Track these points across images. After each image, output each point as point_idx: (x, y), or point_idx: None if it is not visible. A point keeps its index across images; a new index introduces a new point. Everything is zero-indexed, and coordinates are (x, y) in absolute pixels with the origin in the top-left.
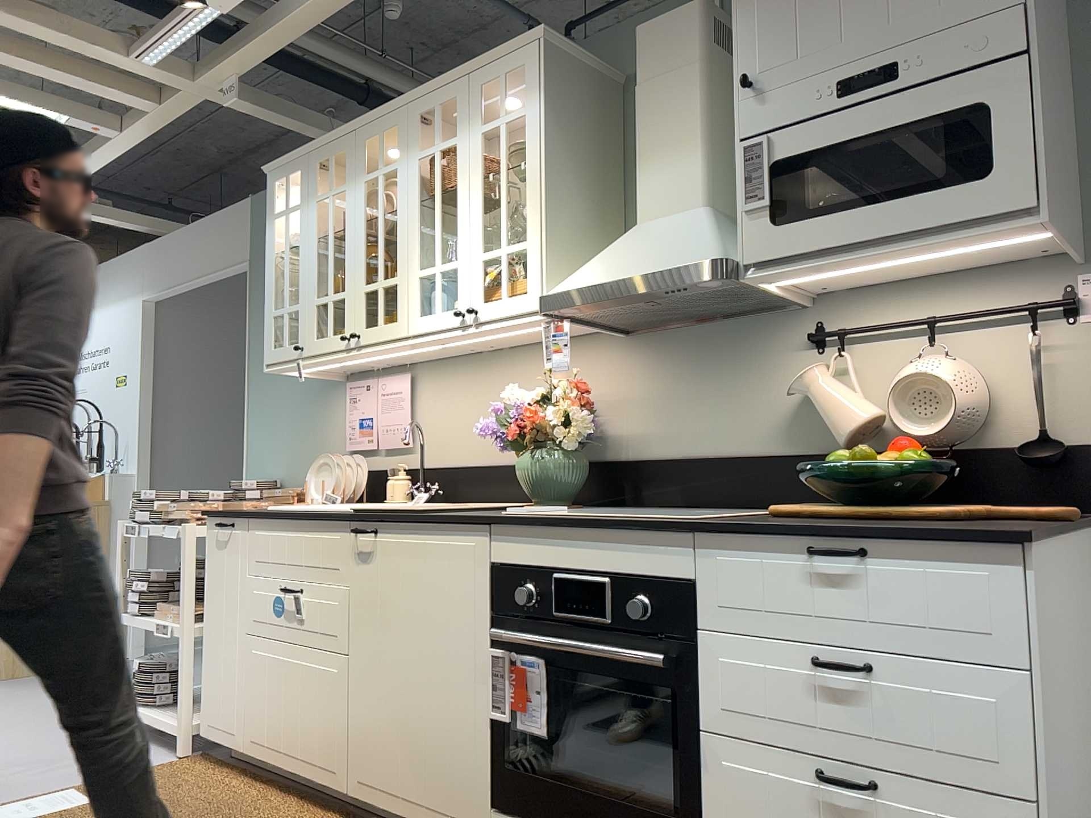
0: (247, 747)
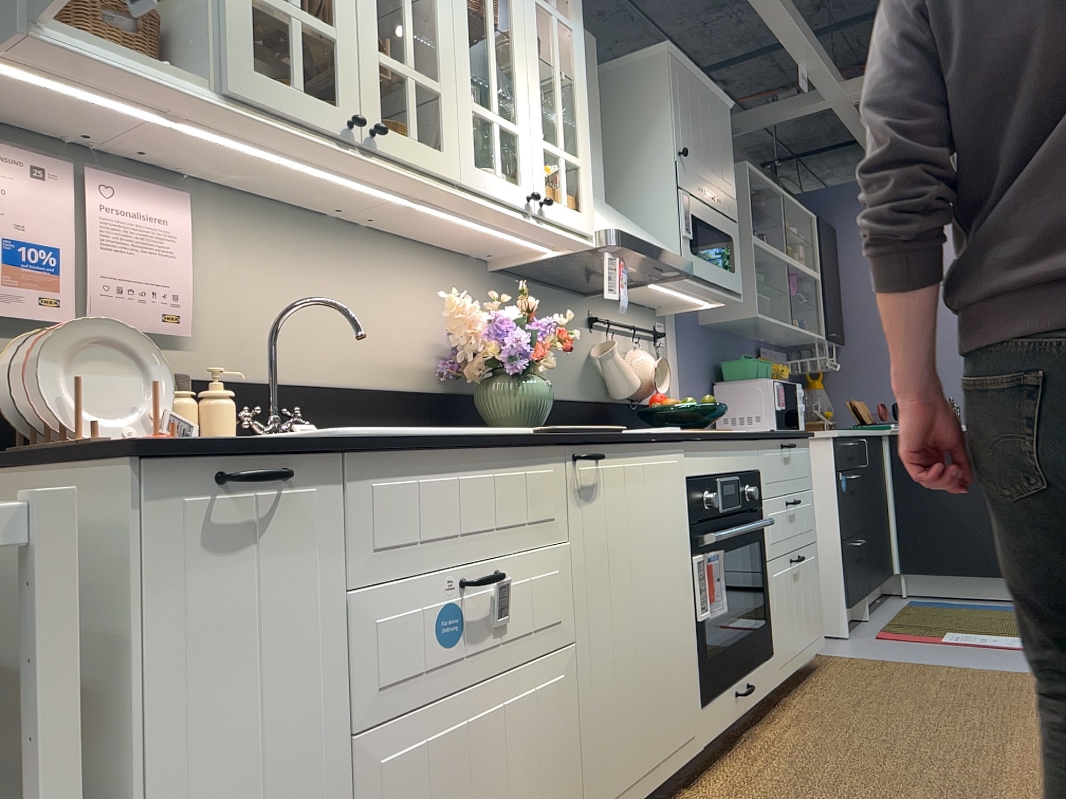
0: None
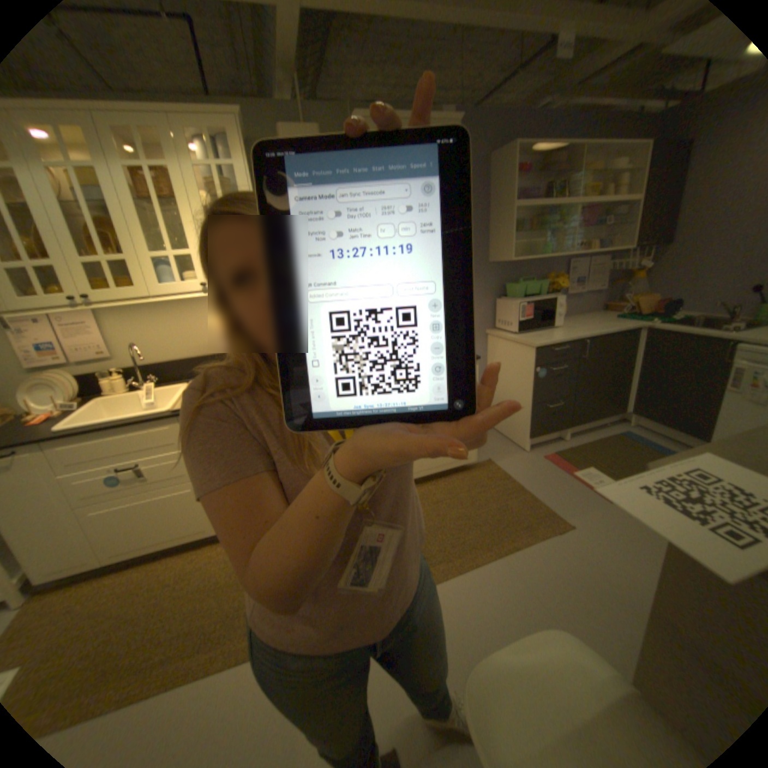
0: (108, 561)
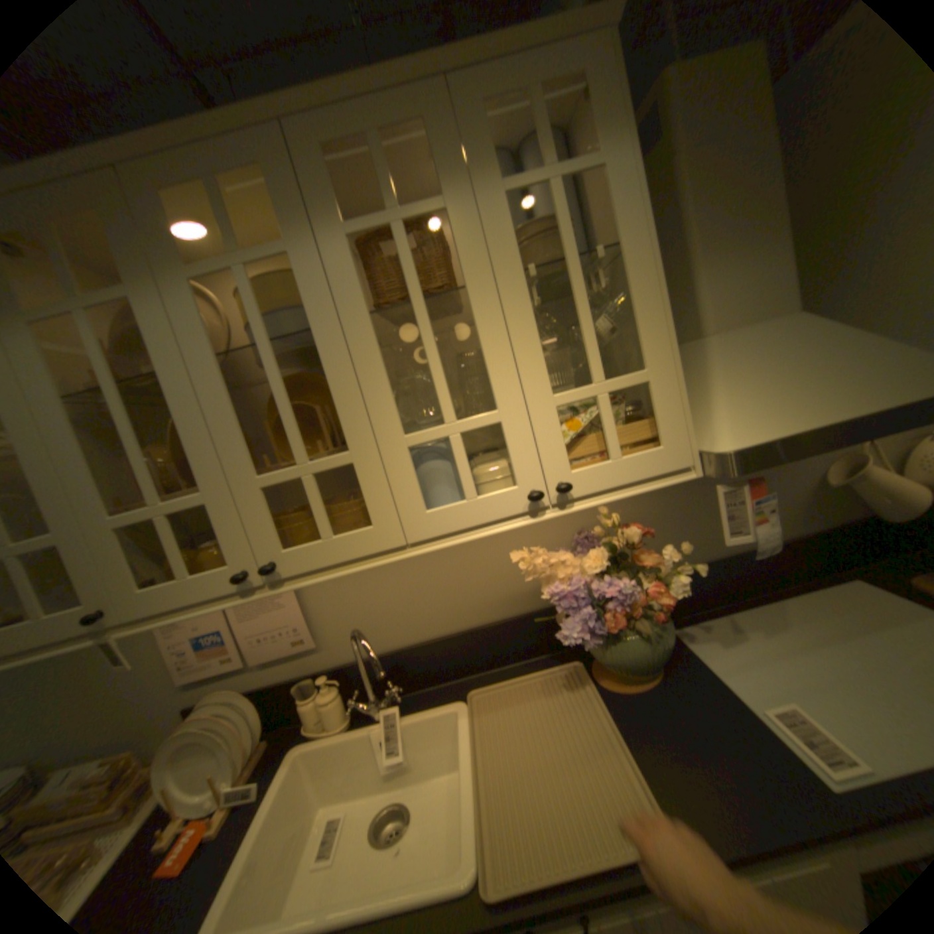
0: None
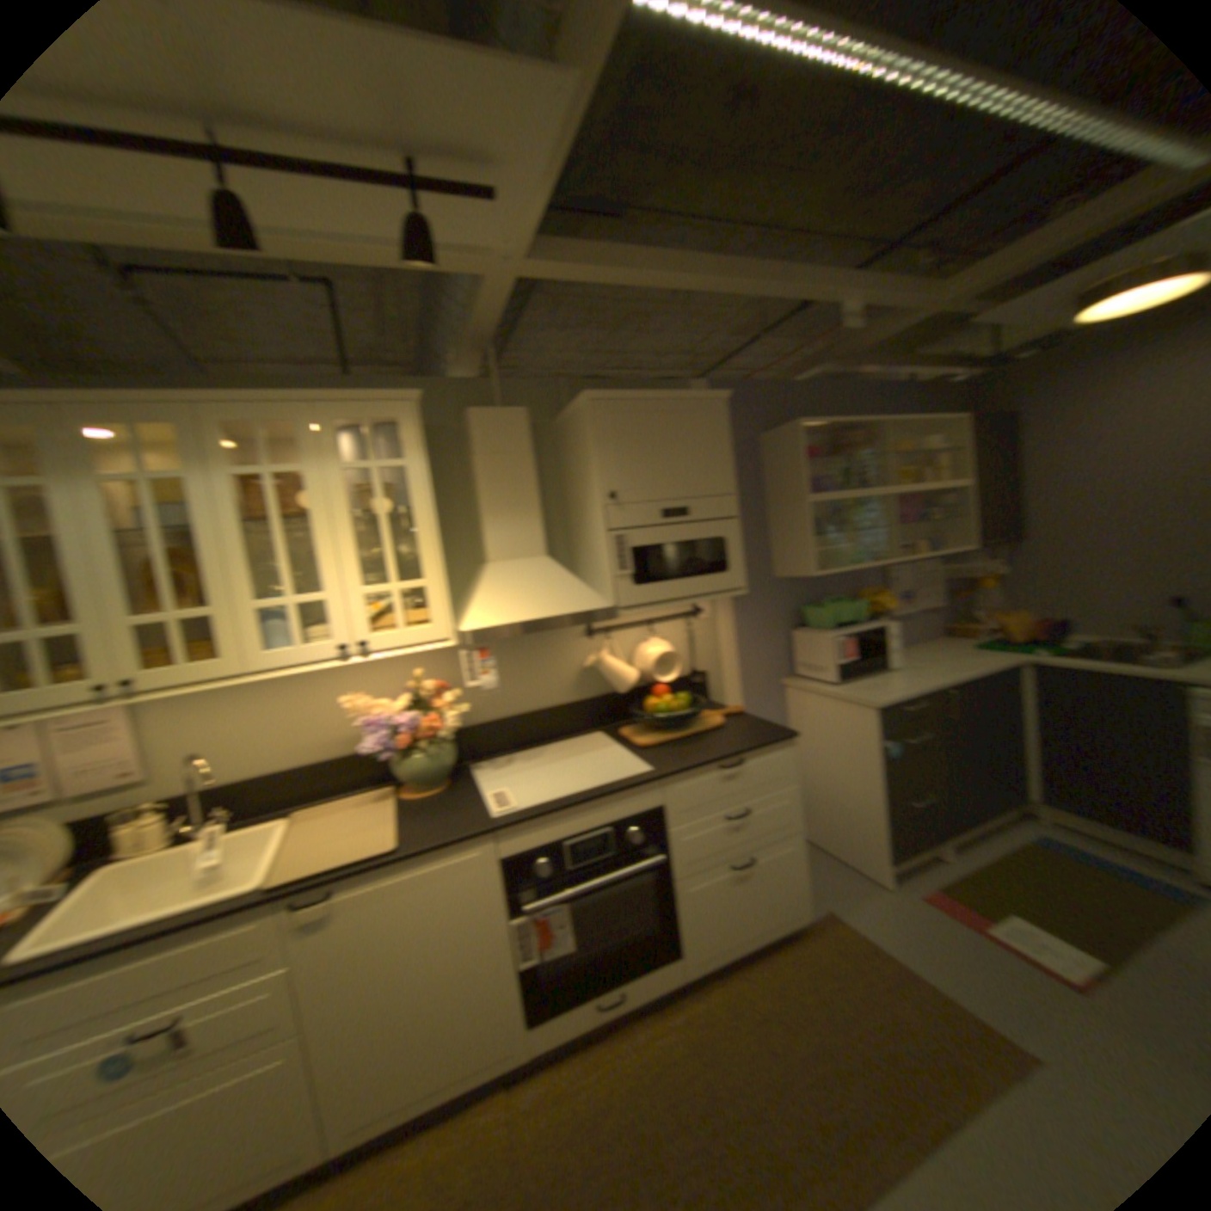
0: None
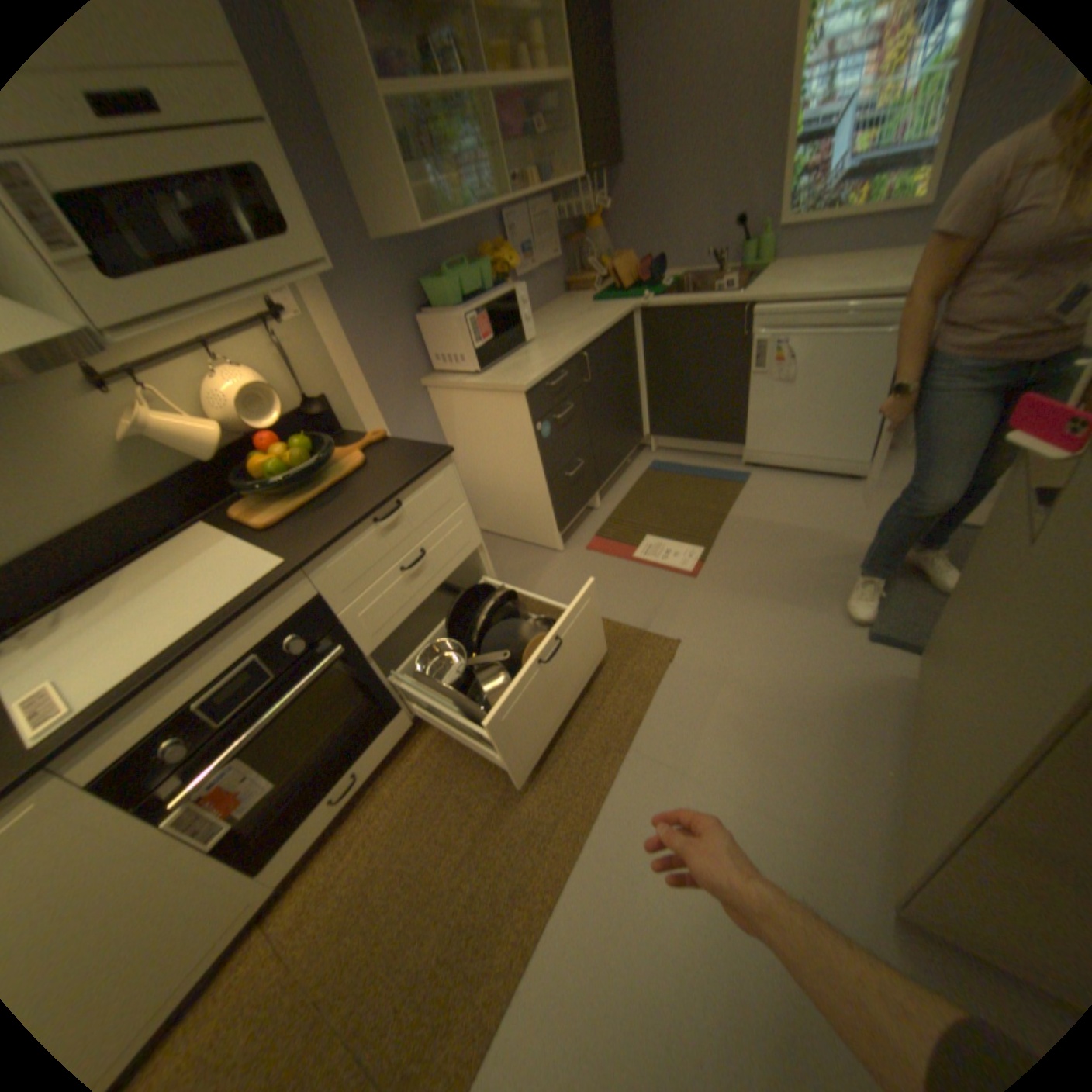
0: None
